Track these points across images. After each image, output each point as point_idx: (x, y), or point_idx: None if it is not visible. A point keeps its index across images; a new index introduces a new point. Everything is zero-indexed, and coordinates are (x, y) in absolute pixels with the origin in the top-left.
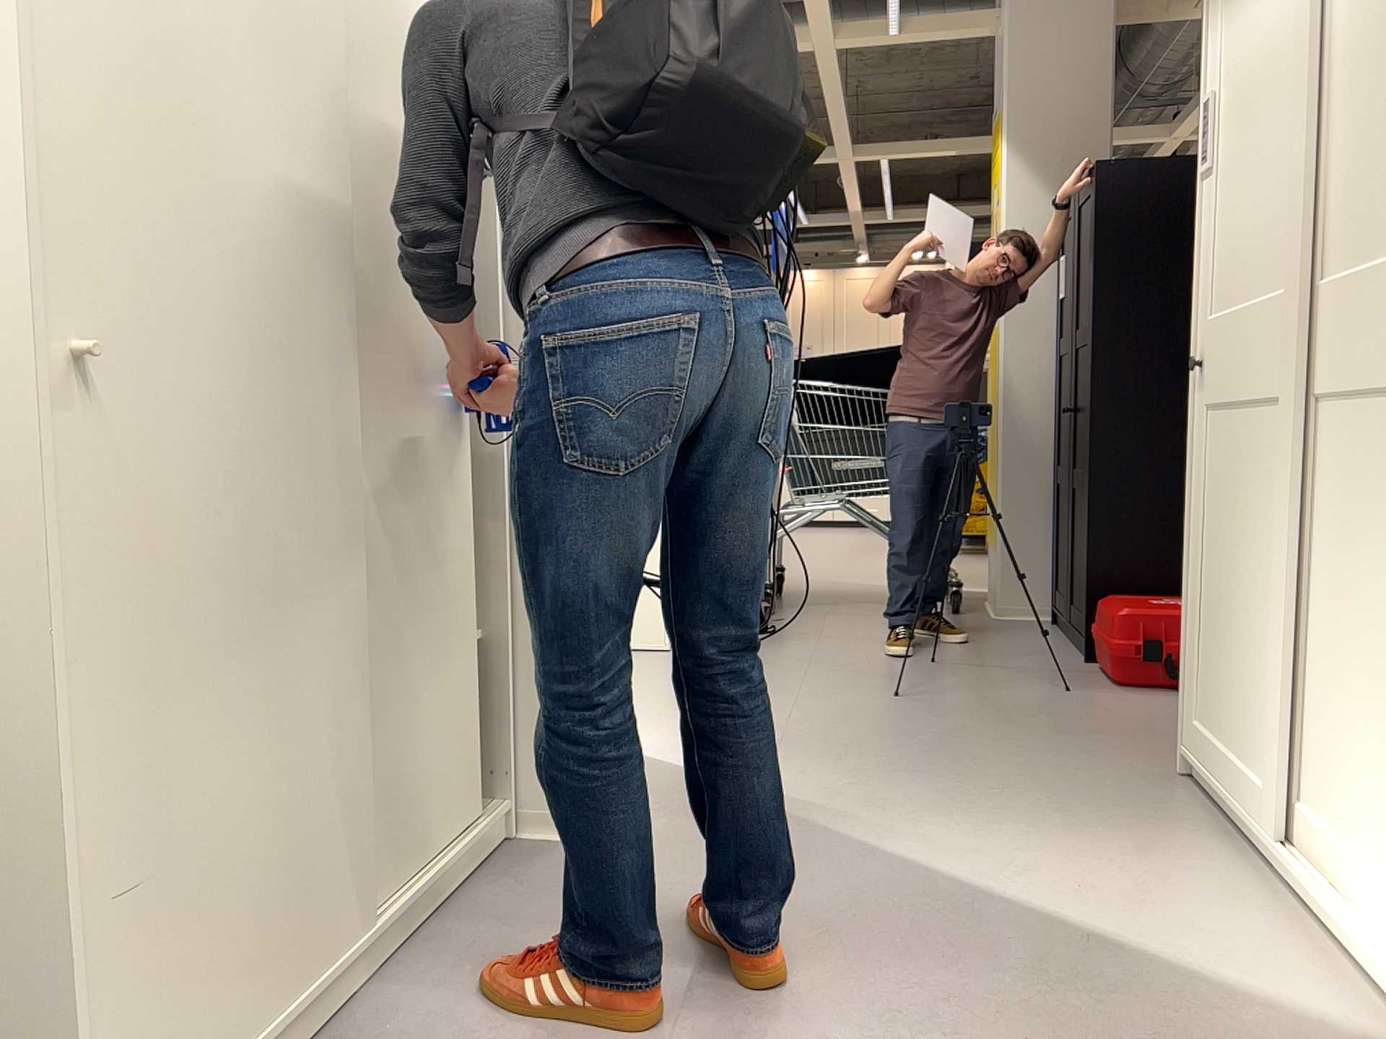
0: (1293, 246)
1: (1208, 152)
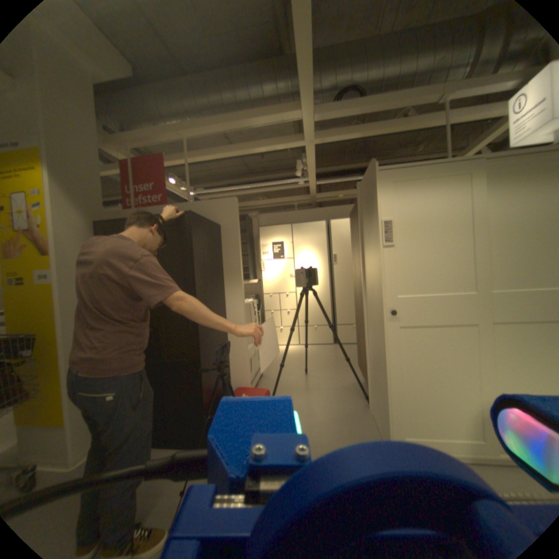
0: (488, 280)
1: (394, 238)
